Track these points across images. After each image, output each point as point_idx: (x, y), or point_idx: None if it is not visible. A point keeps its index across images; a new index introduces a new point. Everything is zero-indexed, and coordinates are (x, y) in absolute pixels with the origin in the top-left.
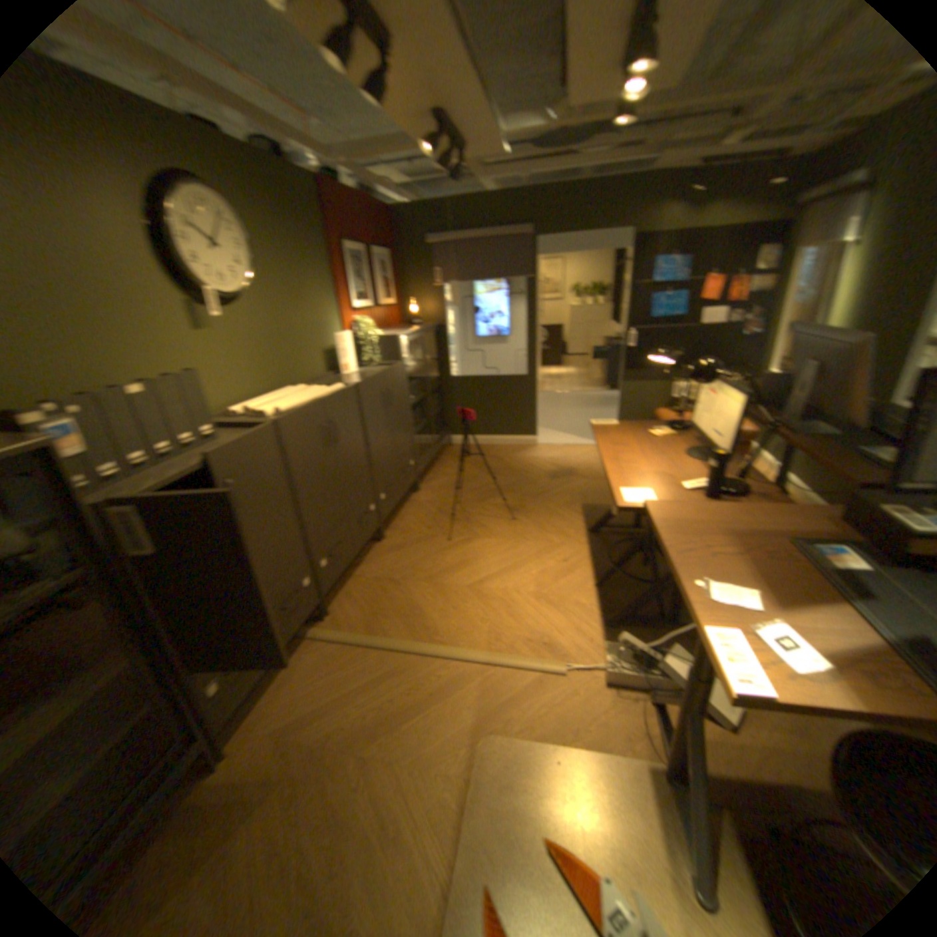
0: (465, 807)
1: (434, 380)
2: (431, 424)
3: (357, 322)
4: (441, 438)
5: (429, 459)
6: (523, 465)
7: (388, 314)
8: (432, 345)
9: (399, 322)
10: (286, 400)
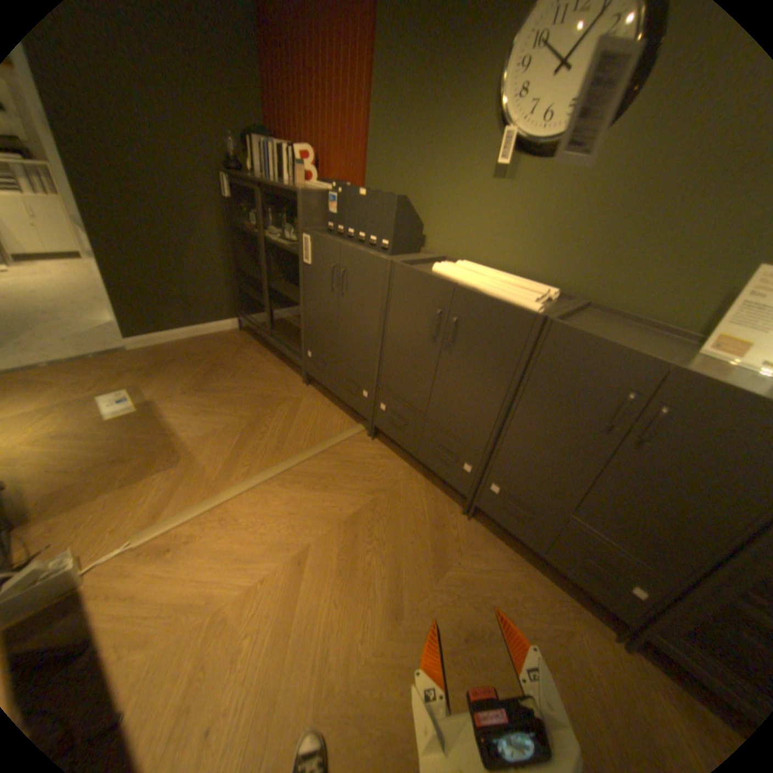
0: (170, 438)
1: None
2: None
3: None
4: None
5: None
6: None
7: None
8: None
9: None
10: (468, 274)
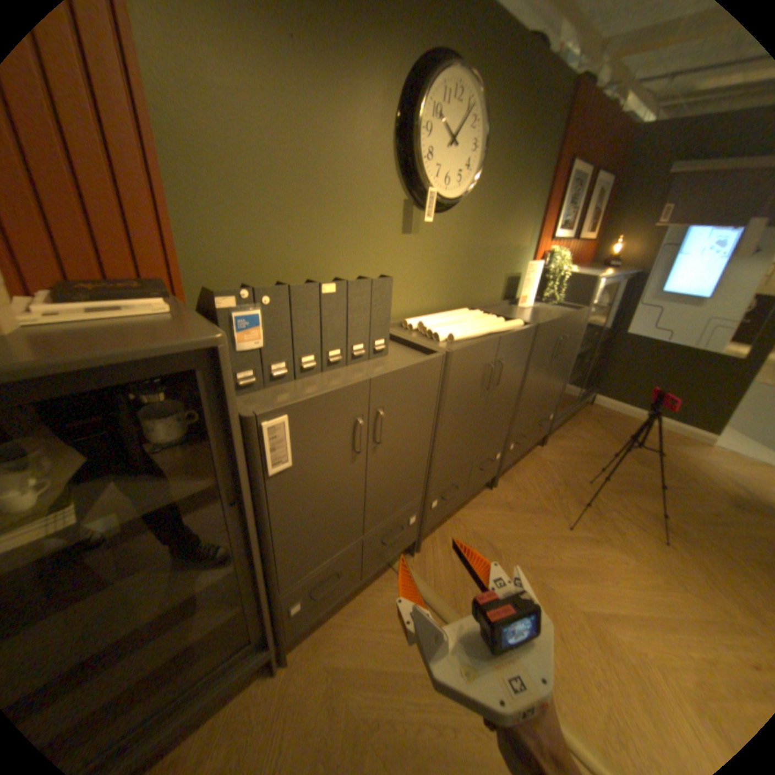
0: None
1: (607, 332)
2: (586, 380)
3: (556, 253)
4: (587, 395)
5: (569, 415)
6: (691, 468)
7: (585, 250)
8: (621, 293)
9: (591, 260)
10: (464, 327)
